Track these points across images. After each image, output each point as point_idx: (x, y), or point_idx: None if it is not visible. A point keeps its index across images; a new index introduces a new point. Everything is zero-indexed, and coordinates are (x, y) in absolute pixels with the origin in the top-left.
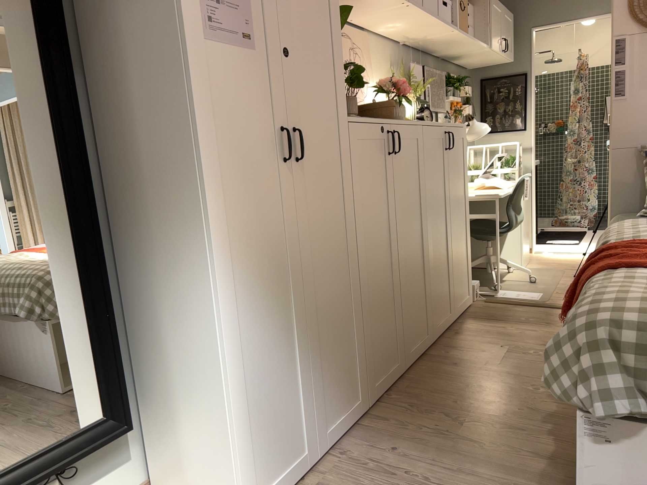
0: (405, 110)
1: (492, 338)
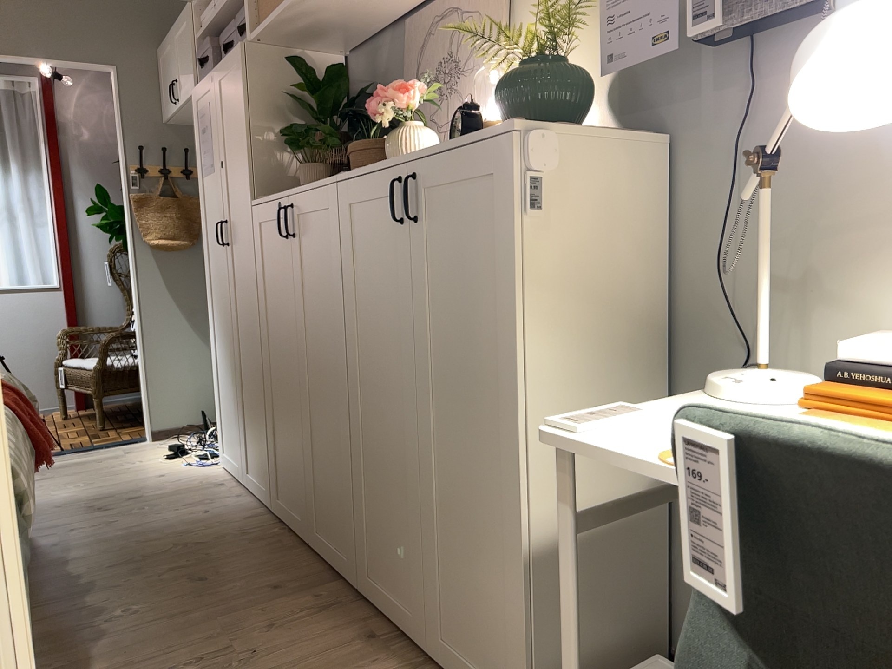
0: (398, 143)
1: (296, 666)
